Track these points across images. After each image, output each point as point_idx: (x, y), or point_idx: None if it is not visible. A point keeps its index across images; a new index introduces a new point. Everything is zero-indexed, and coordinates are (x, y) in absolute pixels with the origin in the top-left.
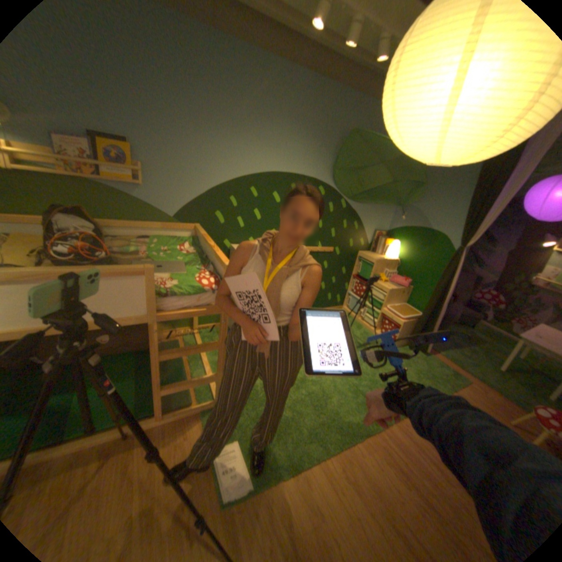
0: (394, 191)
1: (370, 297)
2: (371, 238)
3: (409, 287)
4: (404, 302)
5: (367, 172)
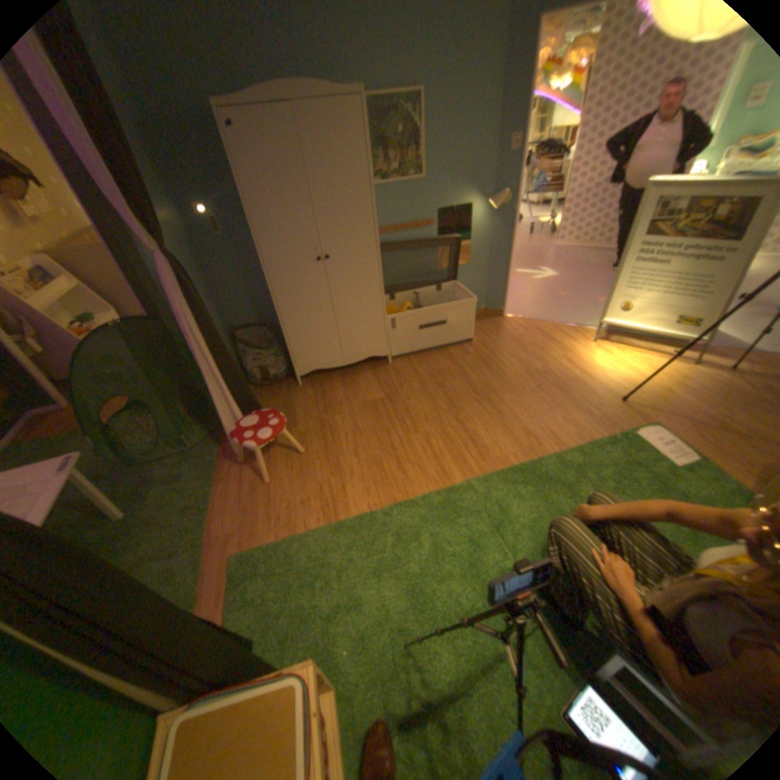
0: None
1: None
2: None
3: None
4: None
5: None
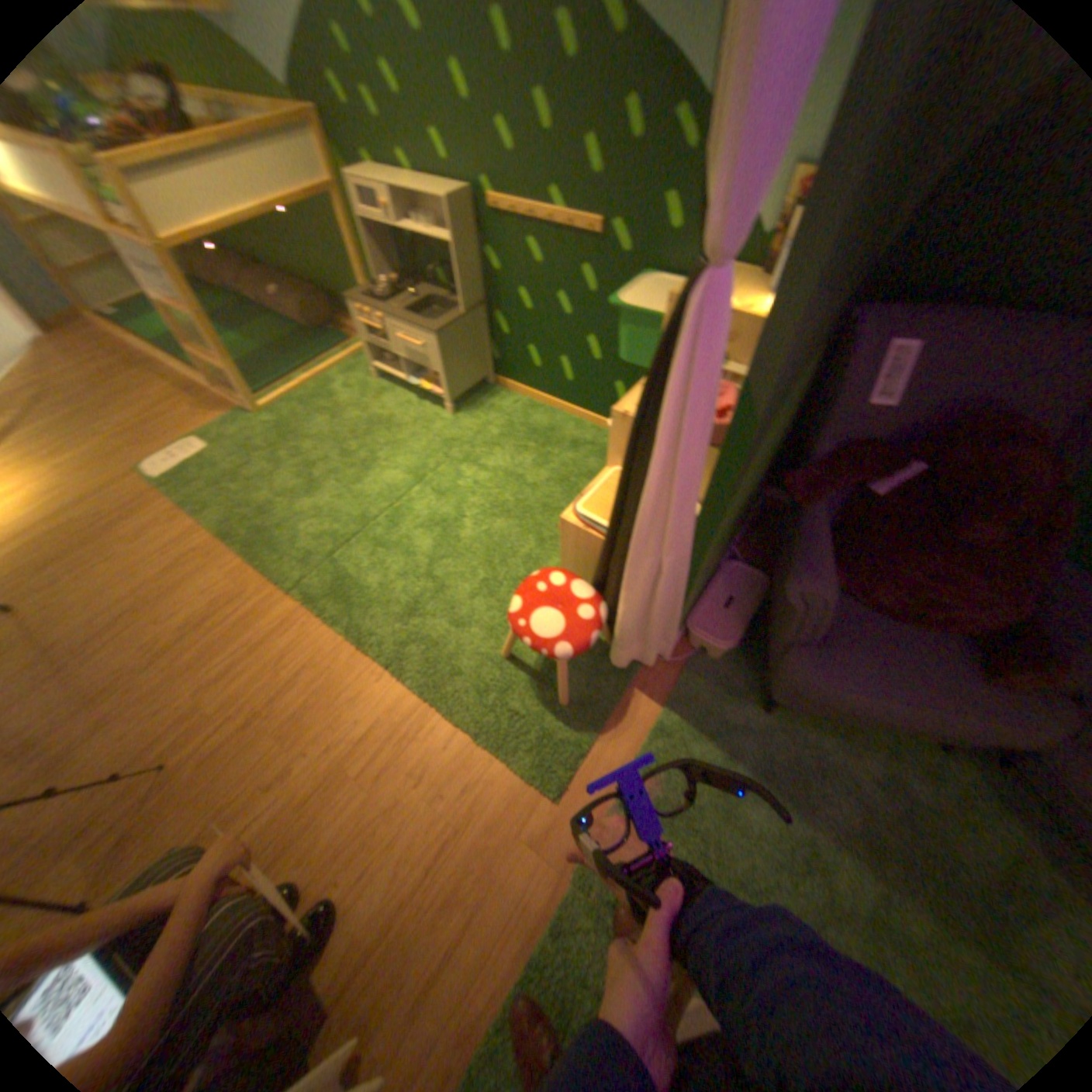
0: None
1: None
2: (782, 199)
3: (721, 452)
4: (702, 499)
5: None
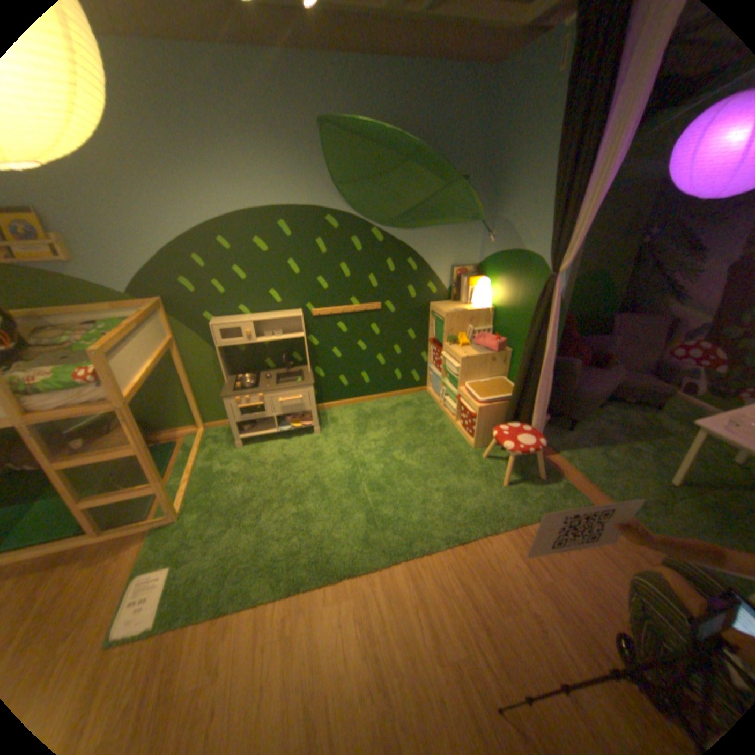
0: (457, 198)
1: (446, 371)
2: (449, 278)
3: (505, 350)
4: (501, 374)
5: (395, 177)
